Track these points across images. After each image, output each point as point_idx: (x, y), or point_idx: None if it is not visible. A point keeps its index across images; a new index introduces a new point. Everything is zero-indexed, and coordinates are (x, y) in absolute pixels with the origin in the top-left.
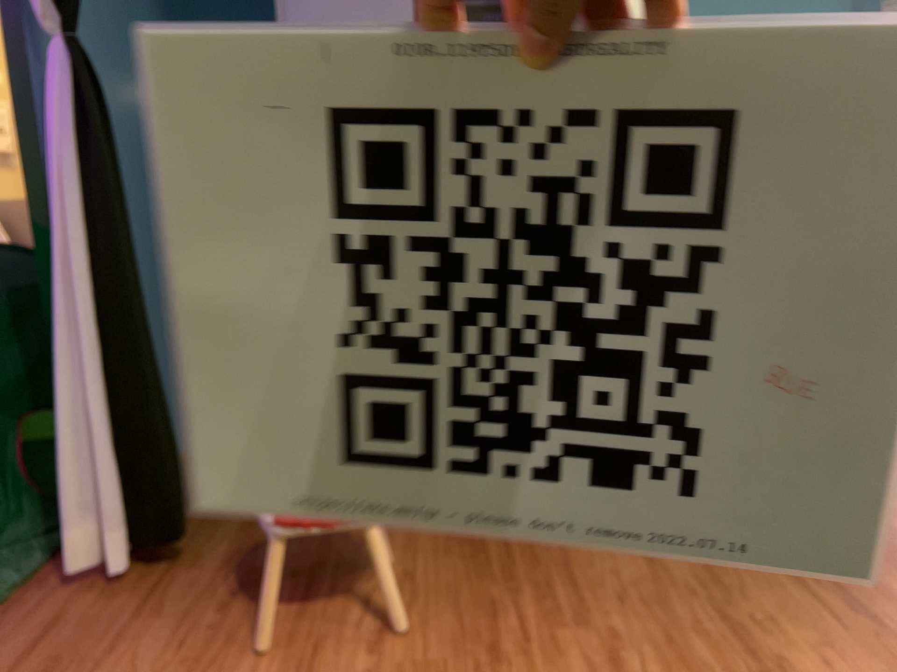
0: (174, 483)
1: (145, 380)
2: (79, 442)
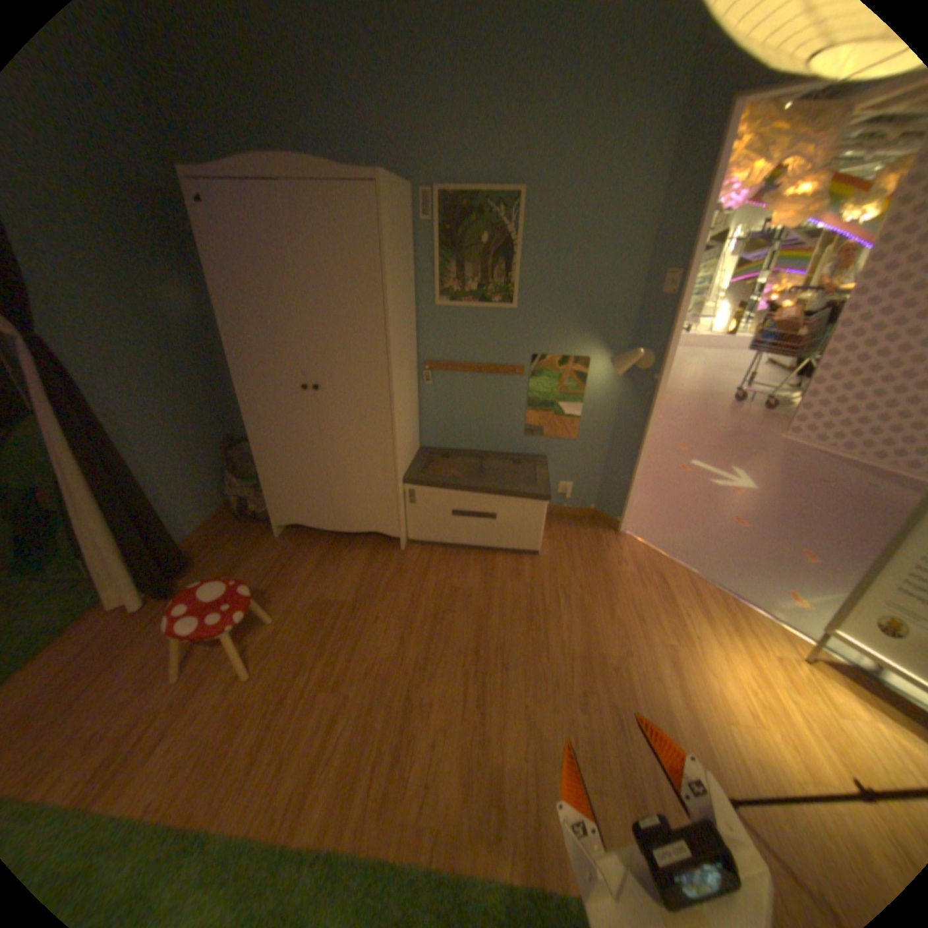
0: (173, 563)
1: (141, 519)
2: (99, 559)
